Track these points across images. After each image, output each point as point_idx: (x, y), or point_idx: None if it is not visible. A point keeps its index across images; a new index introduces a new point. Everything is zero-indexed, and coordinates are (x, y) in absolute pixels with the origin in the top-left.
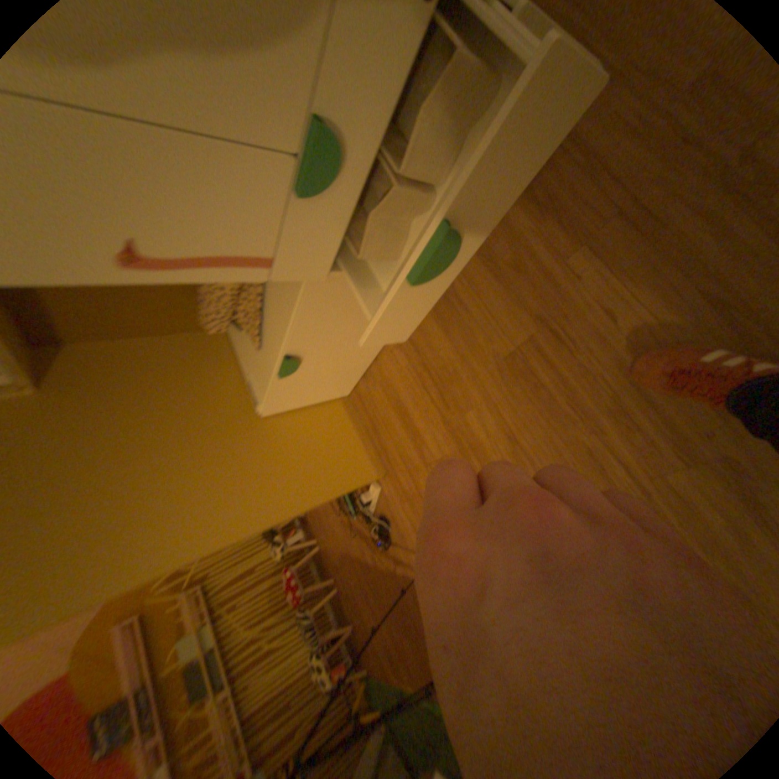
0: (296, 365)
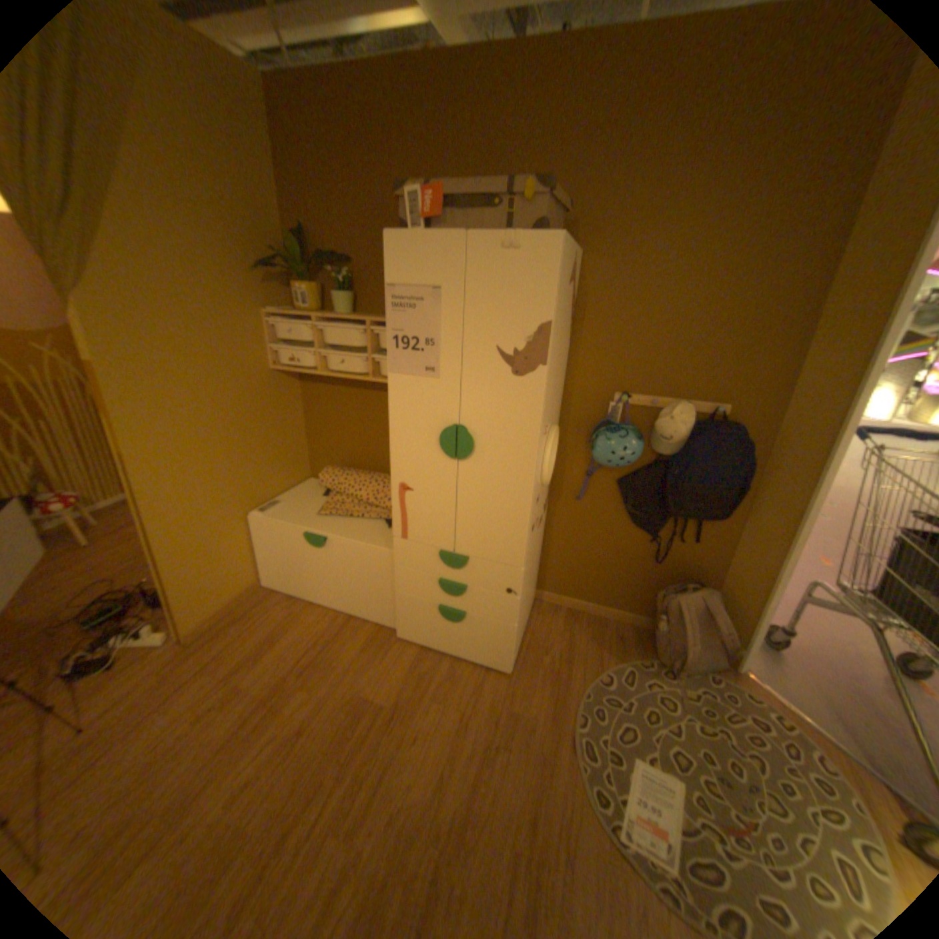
0: (316, 544)
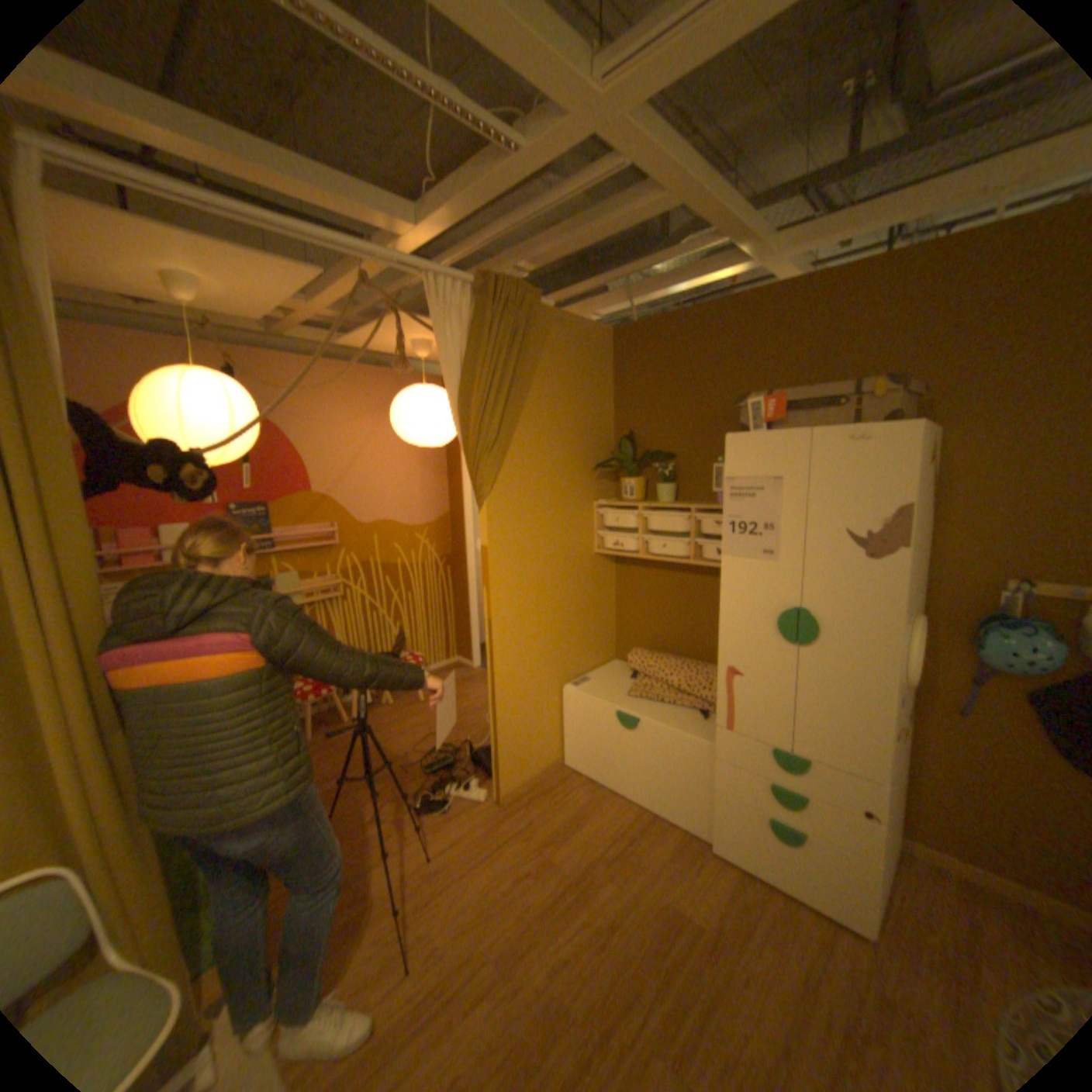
0: (628, 725)
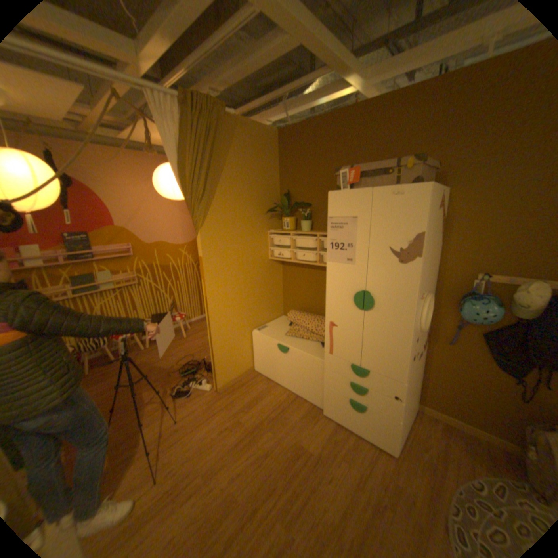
0: (283, 351)
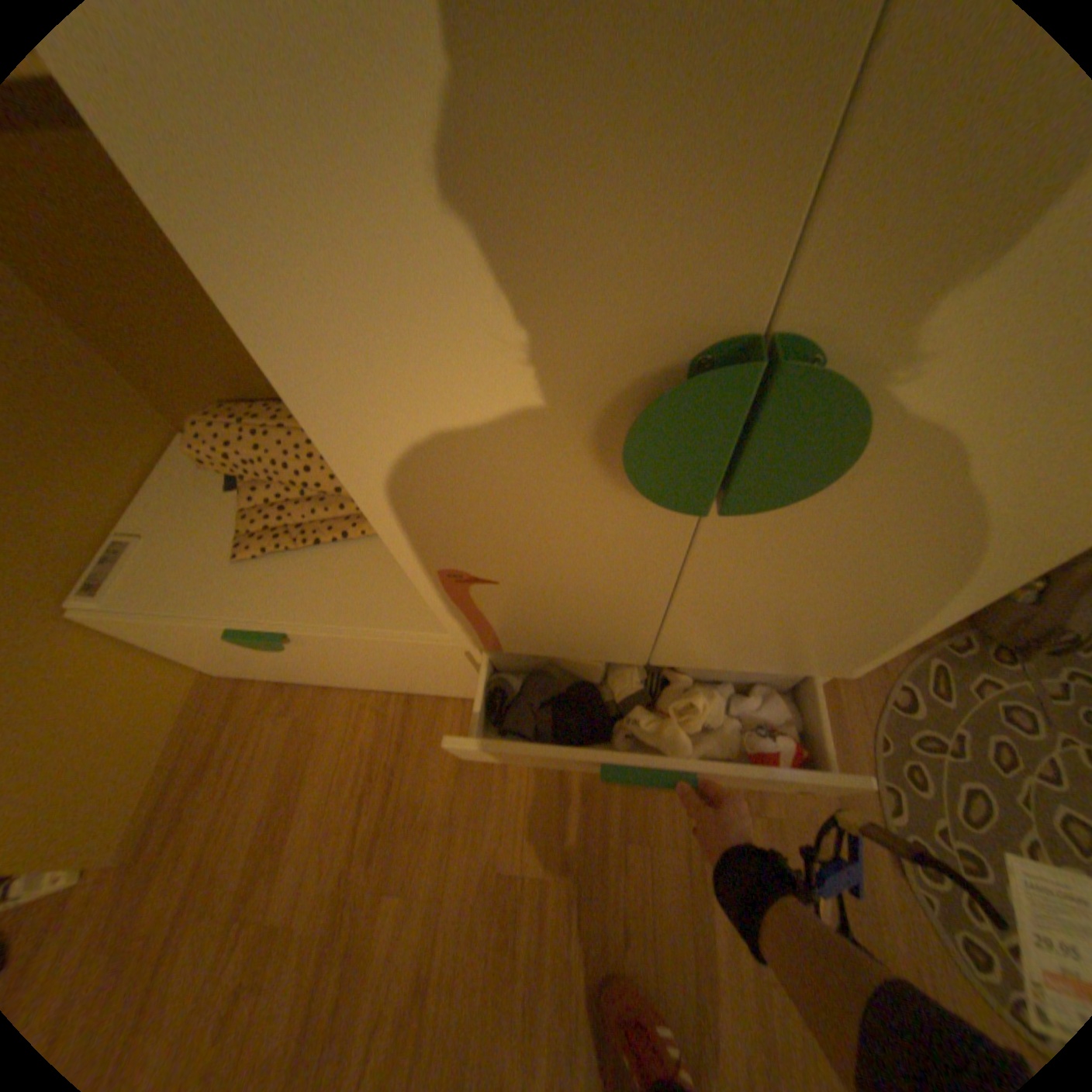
0: (267, 647)
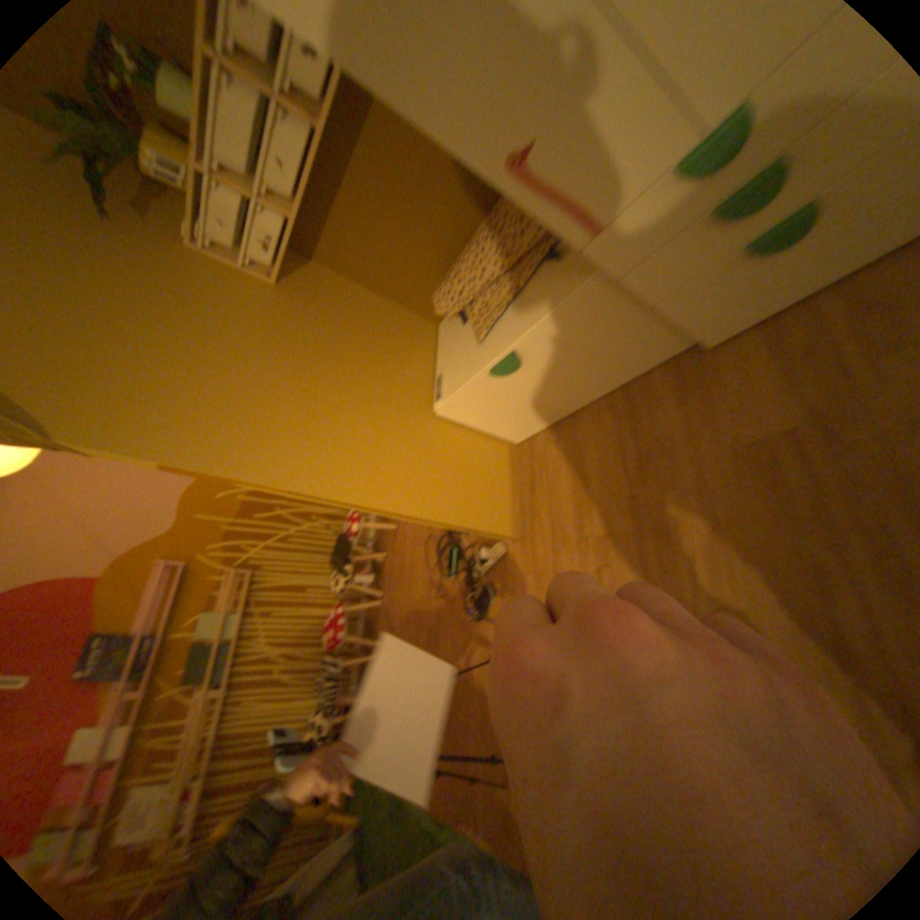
0: (513, 366)
